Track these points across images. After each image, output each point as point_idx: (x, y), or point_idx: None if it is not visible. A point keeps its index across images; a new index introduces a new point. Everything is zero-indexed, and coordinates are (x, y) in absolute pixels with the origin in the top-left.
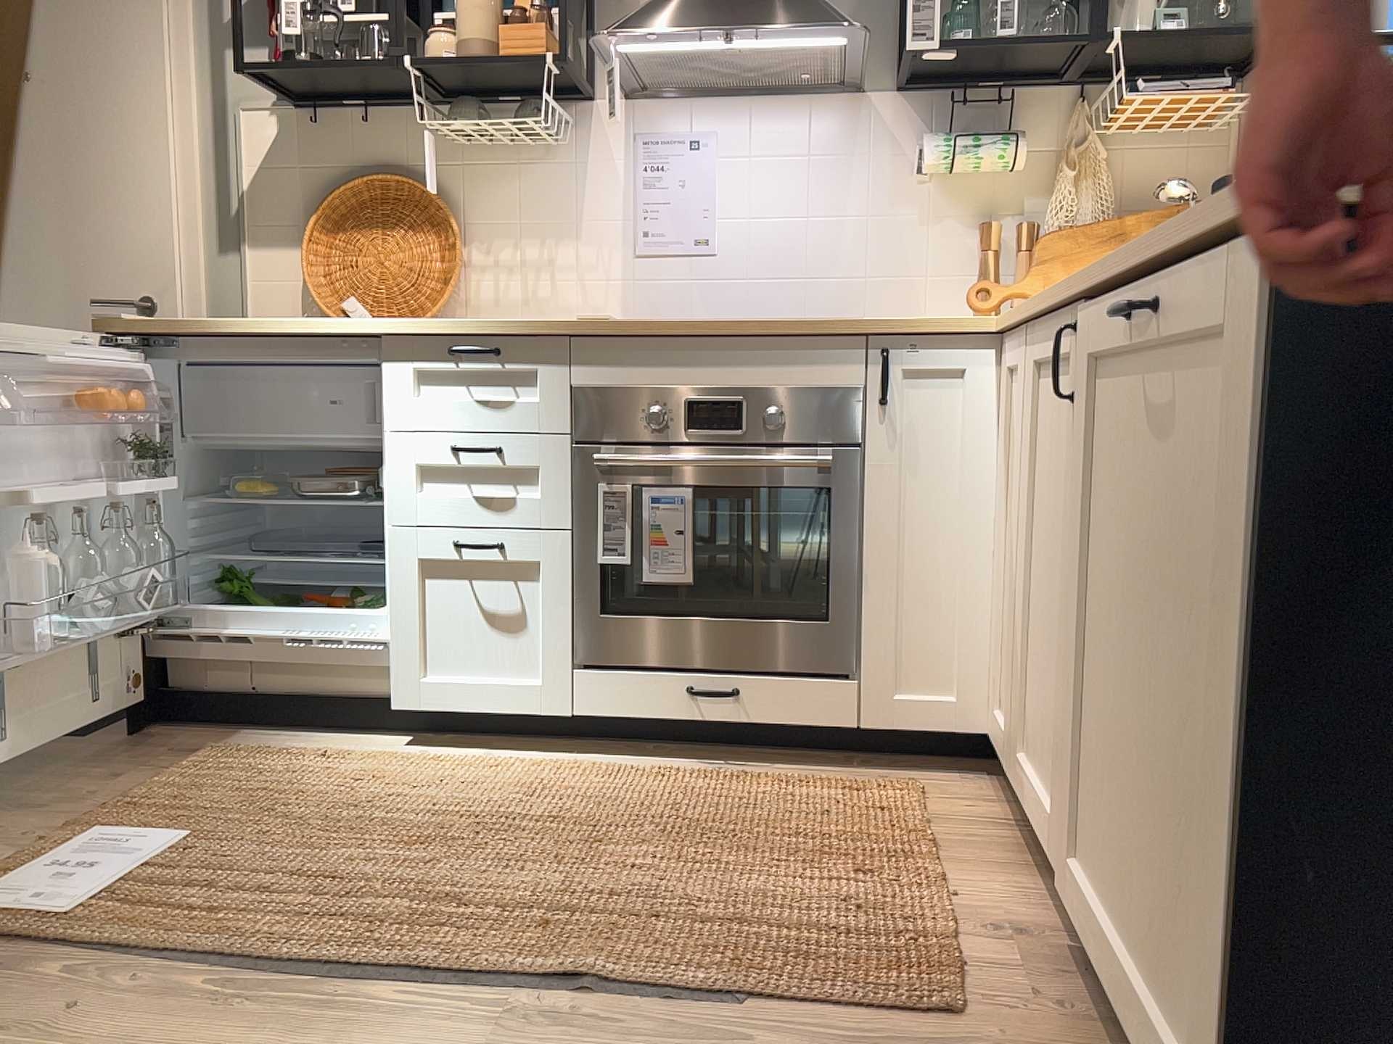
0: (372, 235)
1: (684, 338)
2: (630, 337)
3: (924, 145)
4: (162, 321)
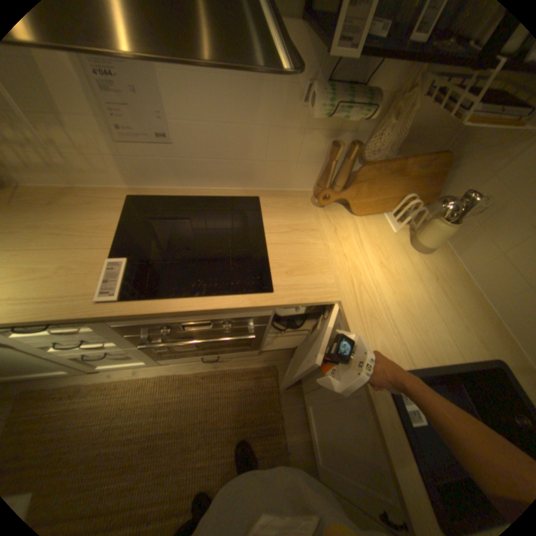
0: None
1: (172, 313)
2: (137, 316)
3: (317, 88)
4: None
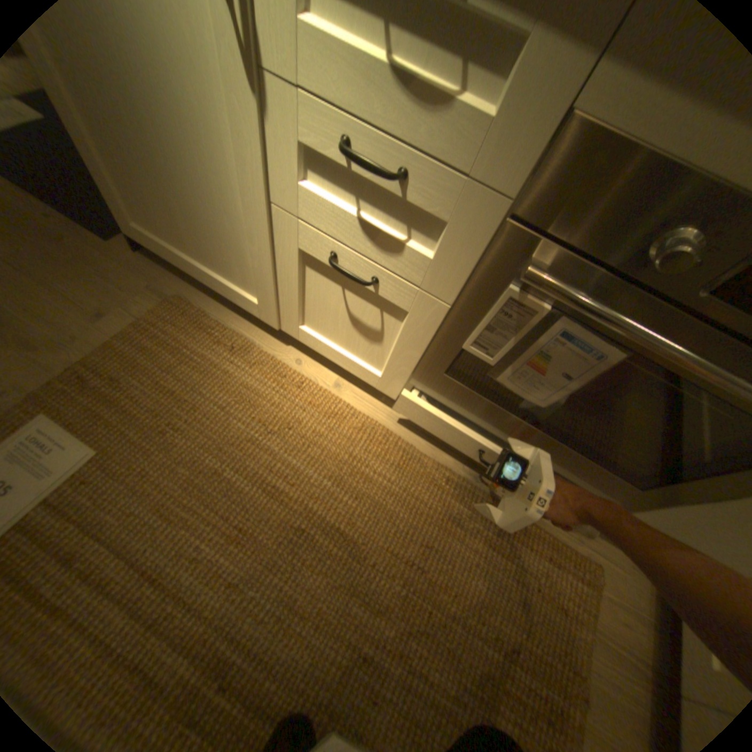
0: None
1: None
2: None
3: None
4: None
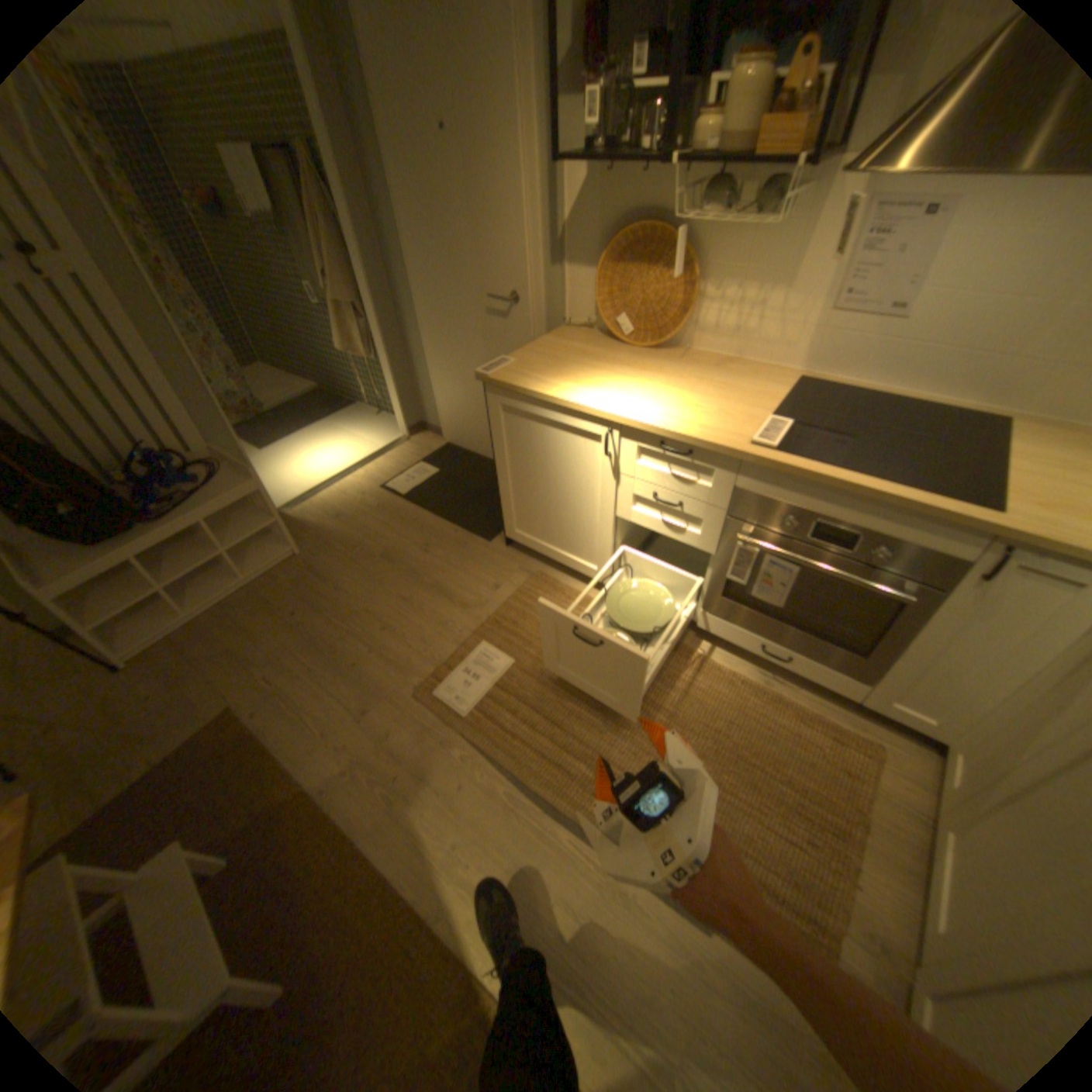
0: (641, 268)
1: (829, 485)
2: (786, 472)
3: None
4: (507, 378)
